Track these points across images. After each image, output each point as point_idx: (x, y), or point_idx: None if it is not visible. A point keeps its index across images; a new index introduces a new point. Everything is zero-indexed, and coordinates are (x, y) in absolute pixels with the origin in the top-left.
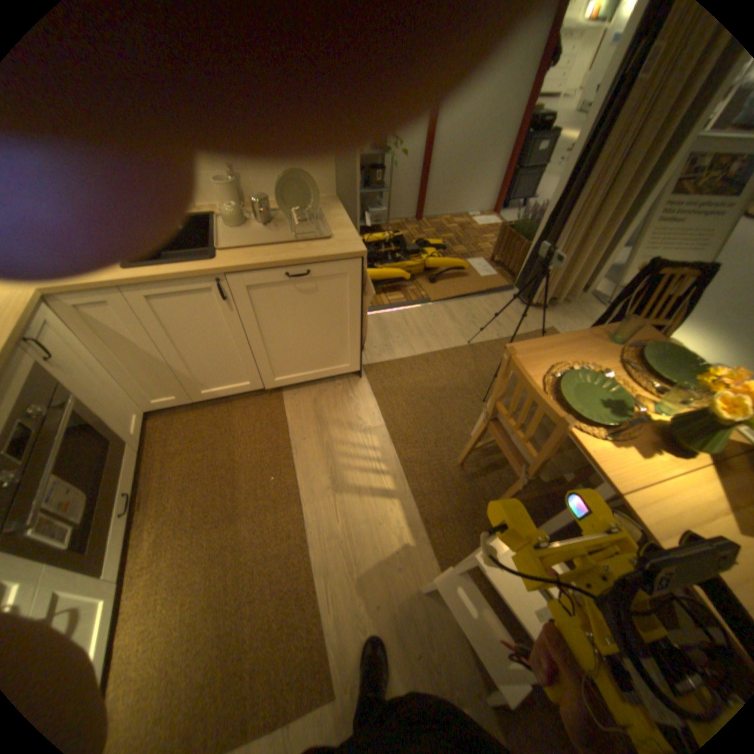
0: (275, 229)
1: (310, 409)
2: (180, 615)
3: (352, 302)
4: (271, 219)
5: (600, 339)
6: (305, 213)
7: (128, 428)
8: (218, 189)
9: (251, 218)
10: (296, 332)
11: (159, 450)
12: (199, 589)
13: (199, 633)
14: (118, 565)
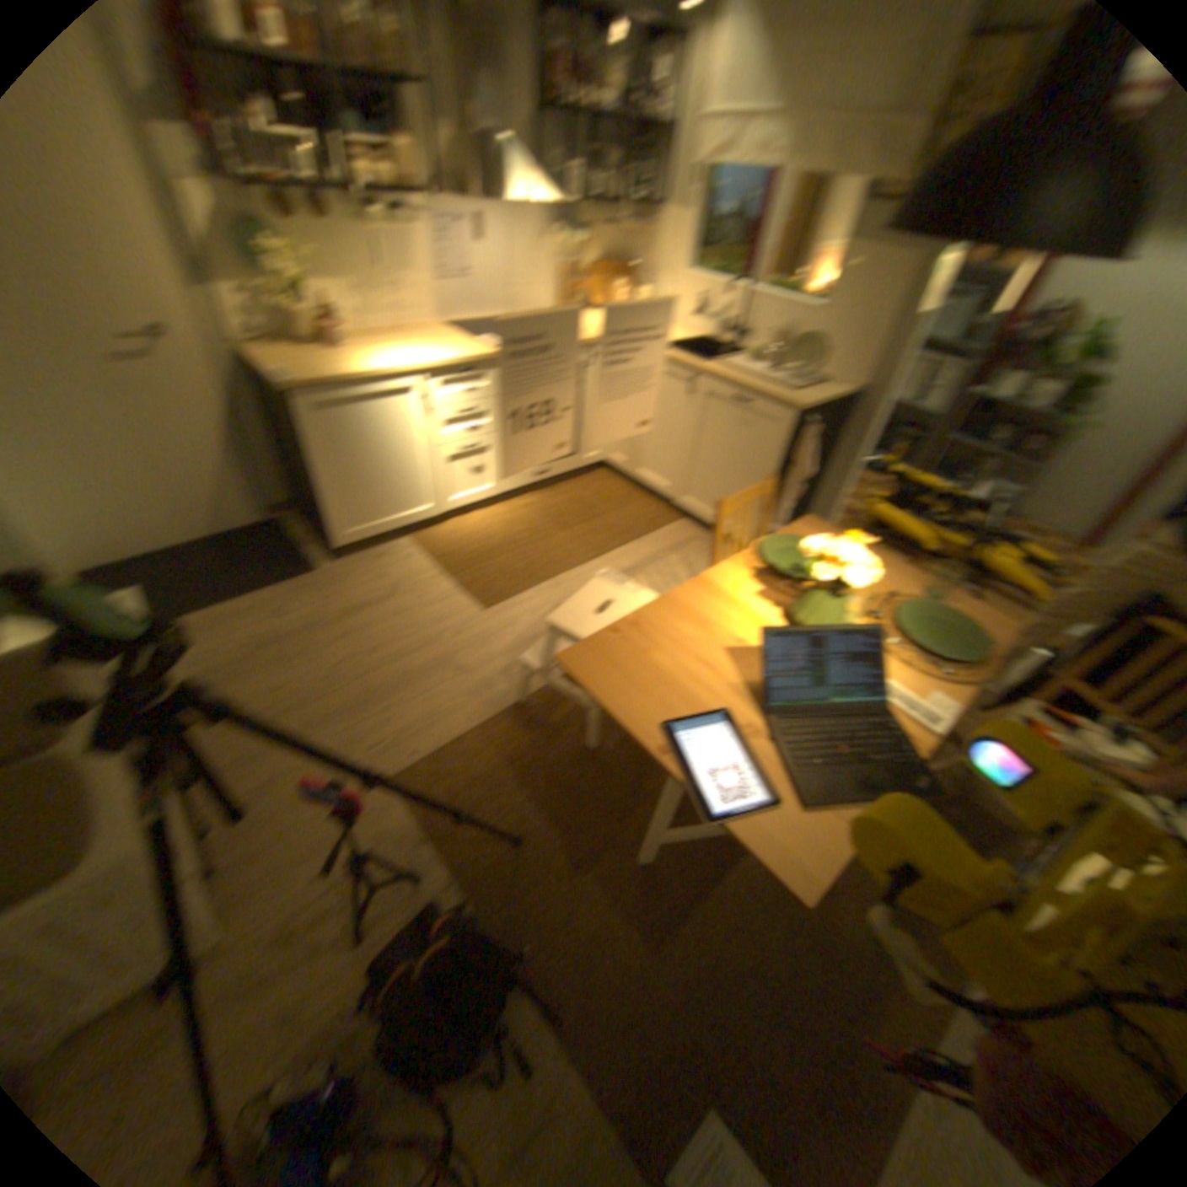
0: (773, 371)
1: (686, 538)
2: (503, 528)
3: (777, 455)
4: (783, 368)
5: (895, 557)
6: (815, 377)
7: (591, 451)
8: (778, 339)
9: (773, 362)
10: (724, 458)
11: (591, 482)
12: (520, 530)
13: (497, 538)
14: (515, 497)
